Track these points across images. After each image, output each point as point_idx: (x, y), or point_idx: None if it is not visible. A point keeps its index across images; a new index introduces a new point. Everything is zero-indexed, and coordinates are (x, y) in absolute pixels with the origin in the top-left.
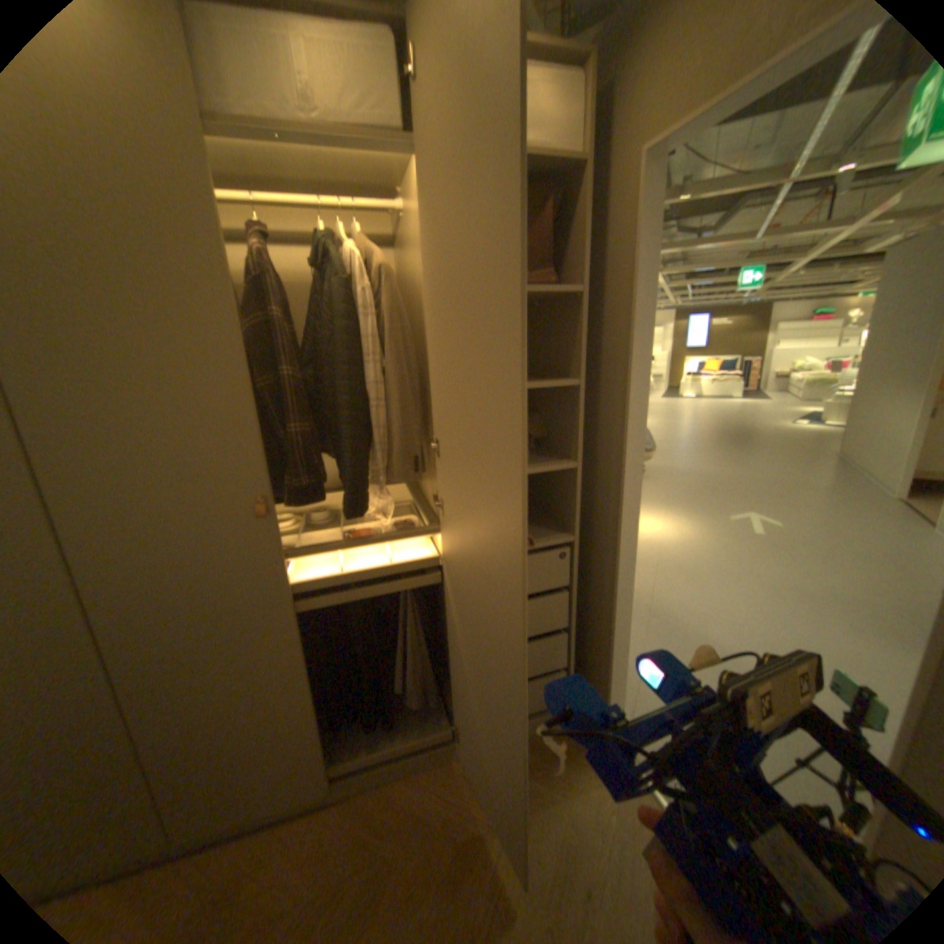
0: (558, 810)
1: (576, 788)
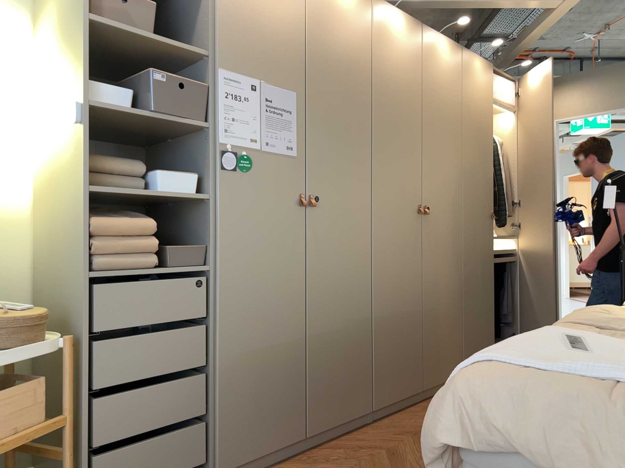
0: None
1: None
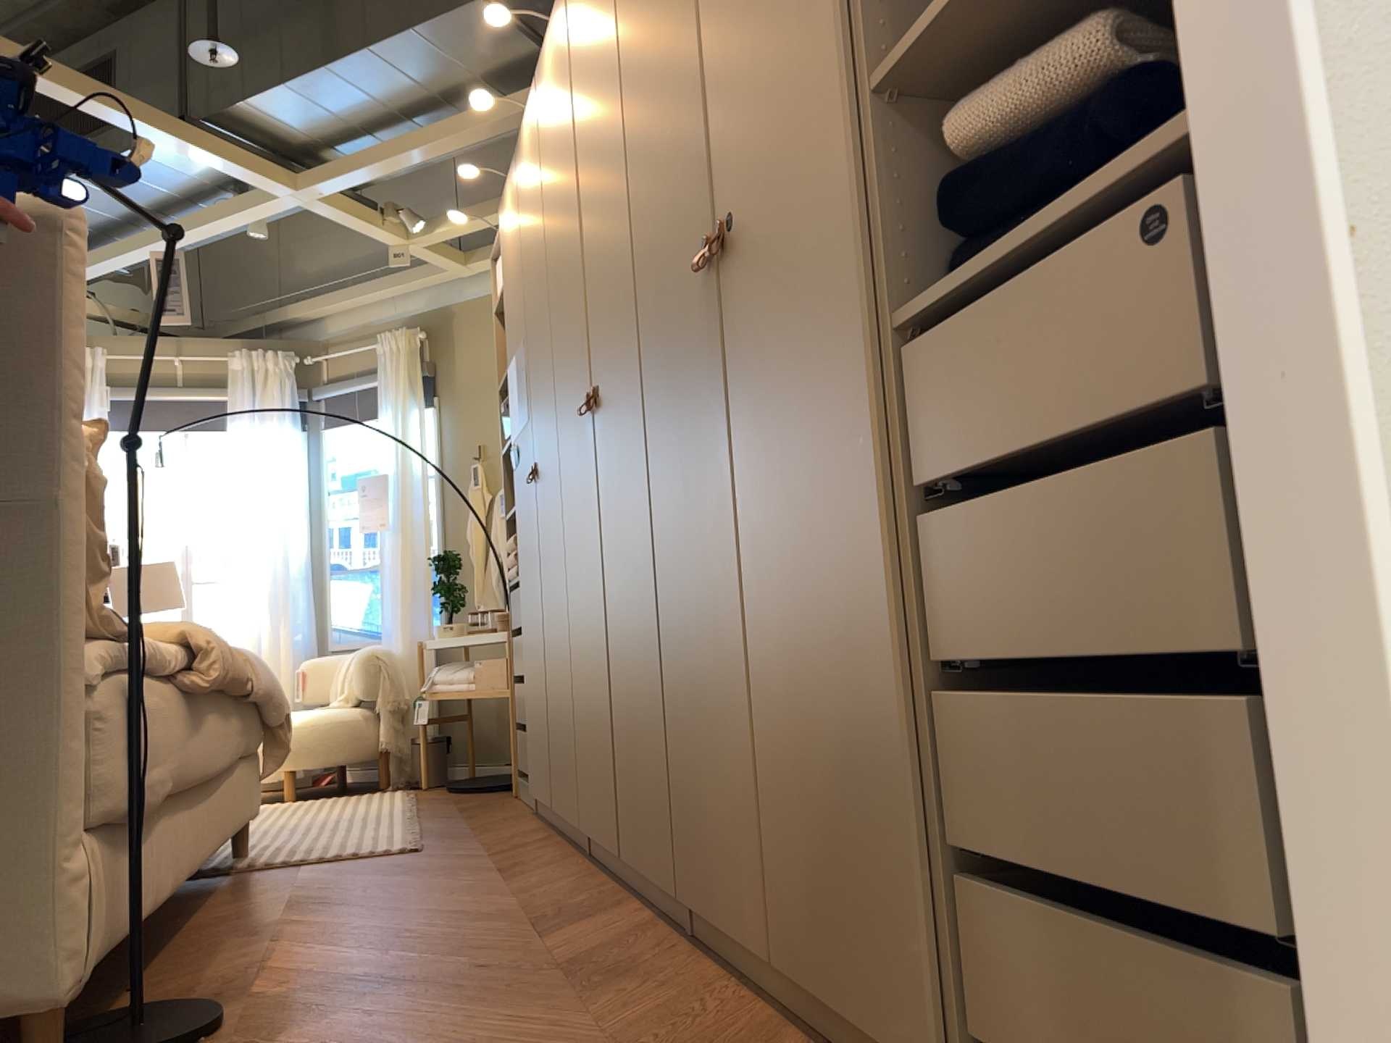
0: None
1: None
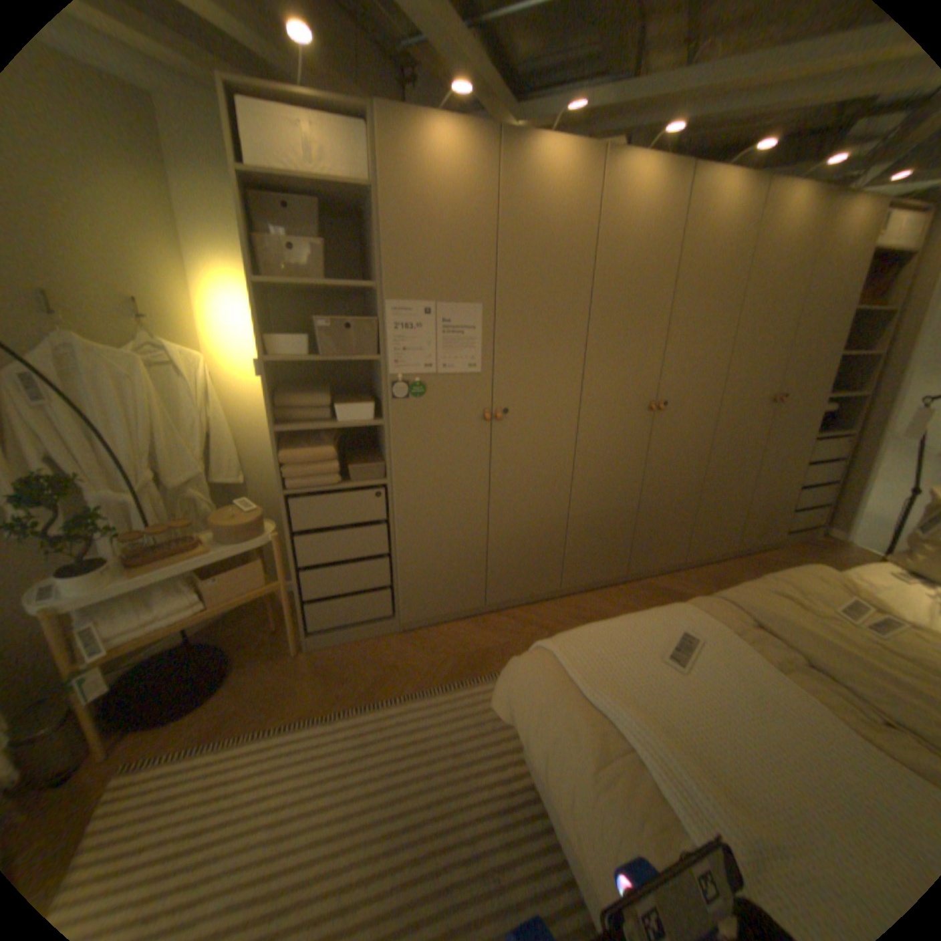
0: (843, 561)
1: (845, 556)
